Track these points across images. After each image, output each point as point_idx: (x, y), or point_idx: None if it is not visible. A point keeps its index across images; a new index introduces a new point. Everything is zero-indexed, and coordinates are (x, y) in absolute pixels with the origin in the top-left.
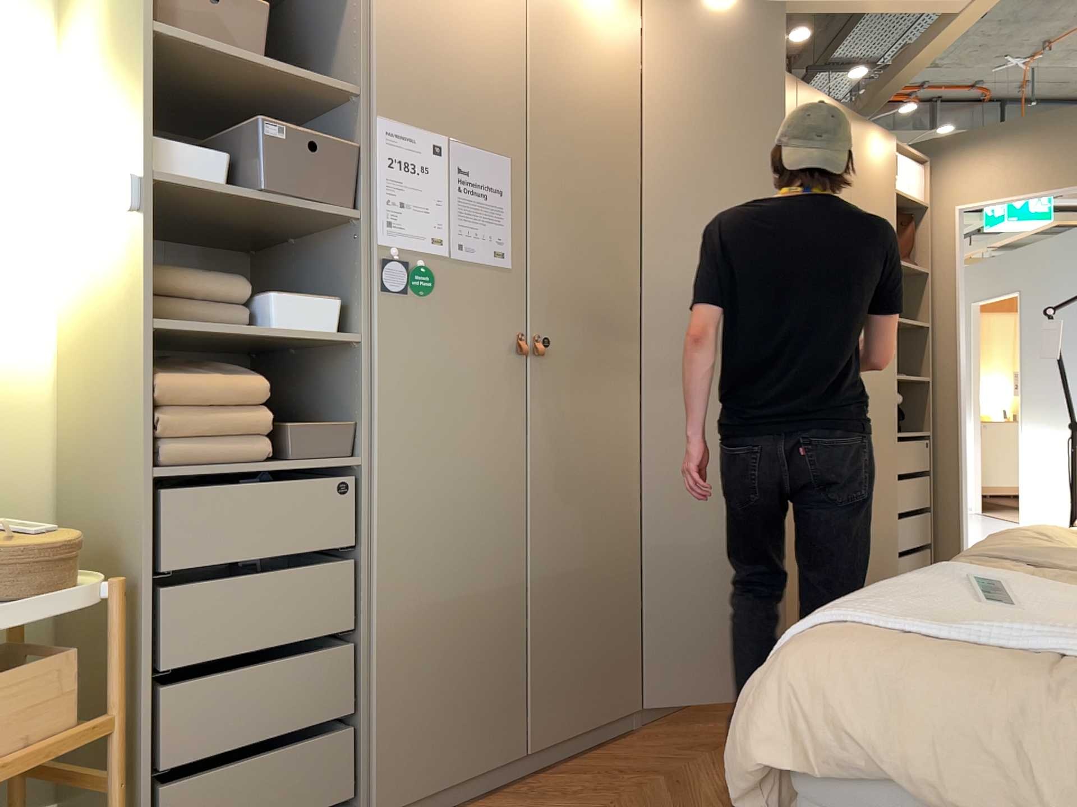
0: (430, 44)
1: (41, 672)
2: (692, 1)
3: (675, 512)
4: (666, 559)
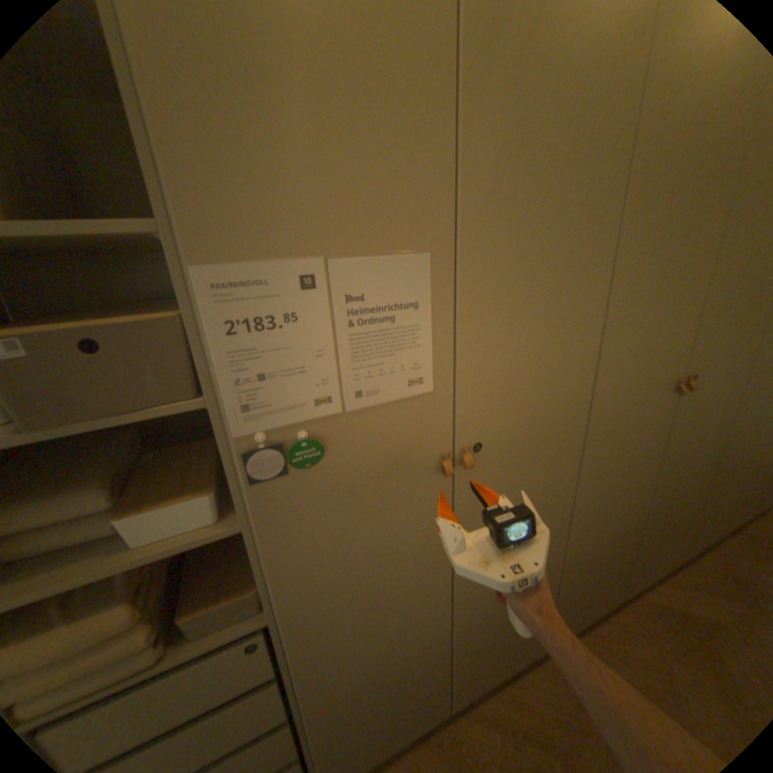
0: (271, 99)
1: None
2: None
3: (599, 527)
4: (585, 561)
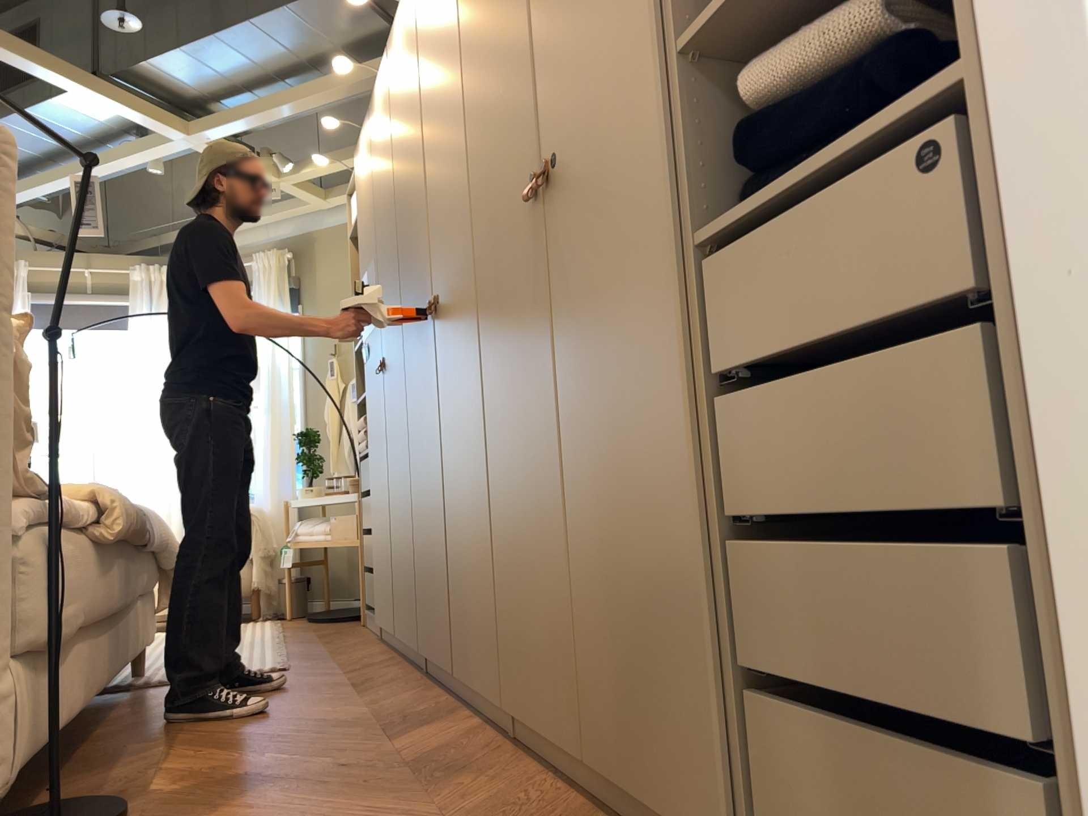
0: (368, 232)
1: (354, 515)
2: (398, 10)
3: (423, 474)
4: (423, 517)
